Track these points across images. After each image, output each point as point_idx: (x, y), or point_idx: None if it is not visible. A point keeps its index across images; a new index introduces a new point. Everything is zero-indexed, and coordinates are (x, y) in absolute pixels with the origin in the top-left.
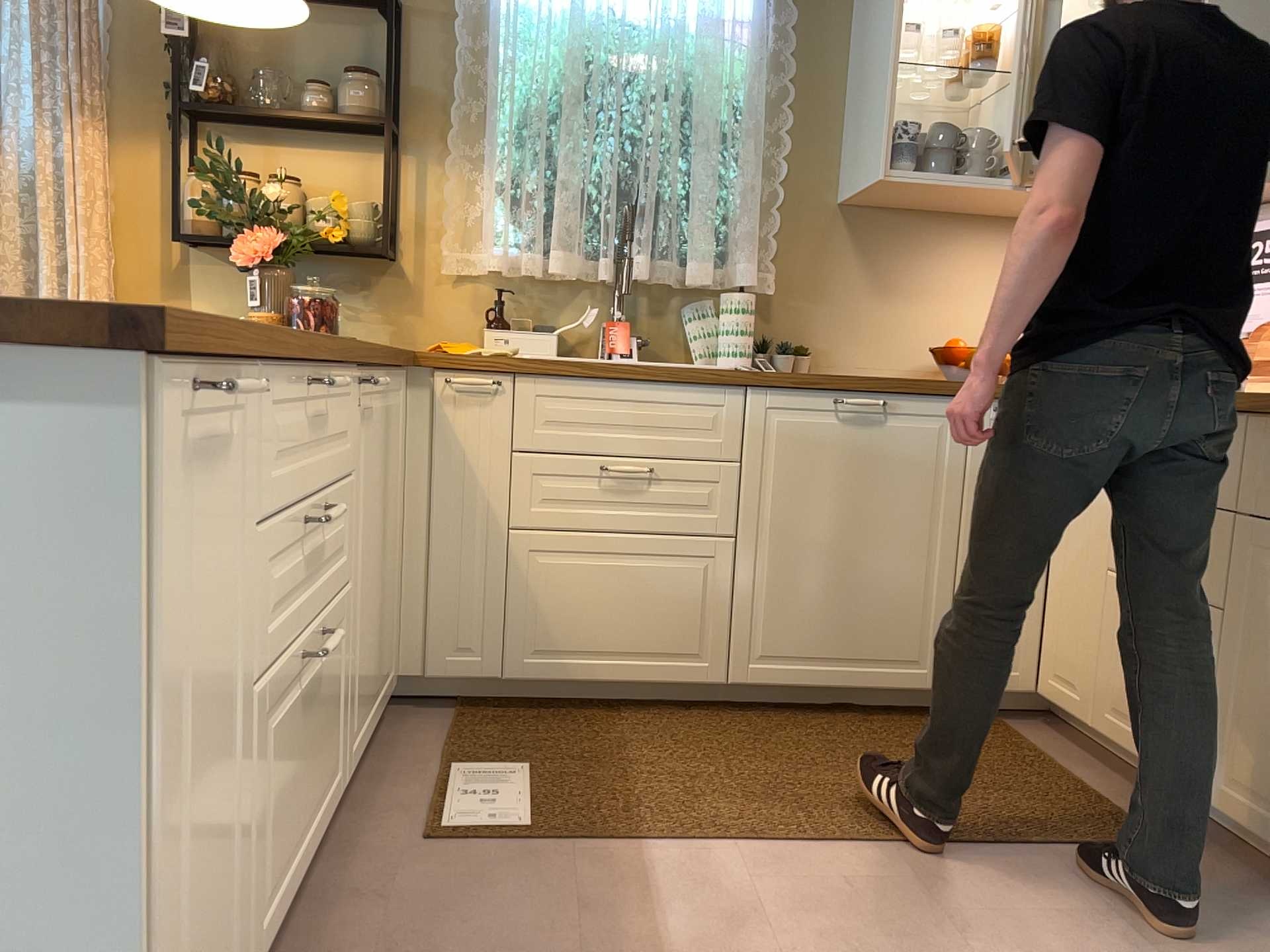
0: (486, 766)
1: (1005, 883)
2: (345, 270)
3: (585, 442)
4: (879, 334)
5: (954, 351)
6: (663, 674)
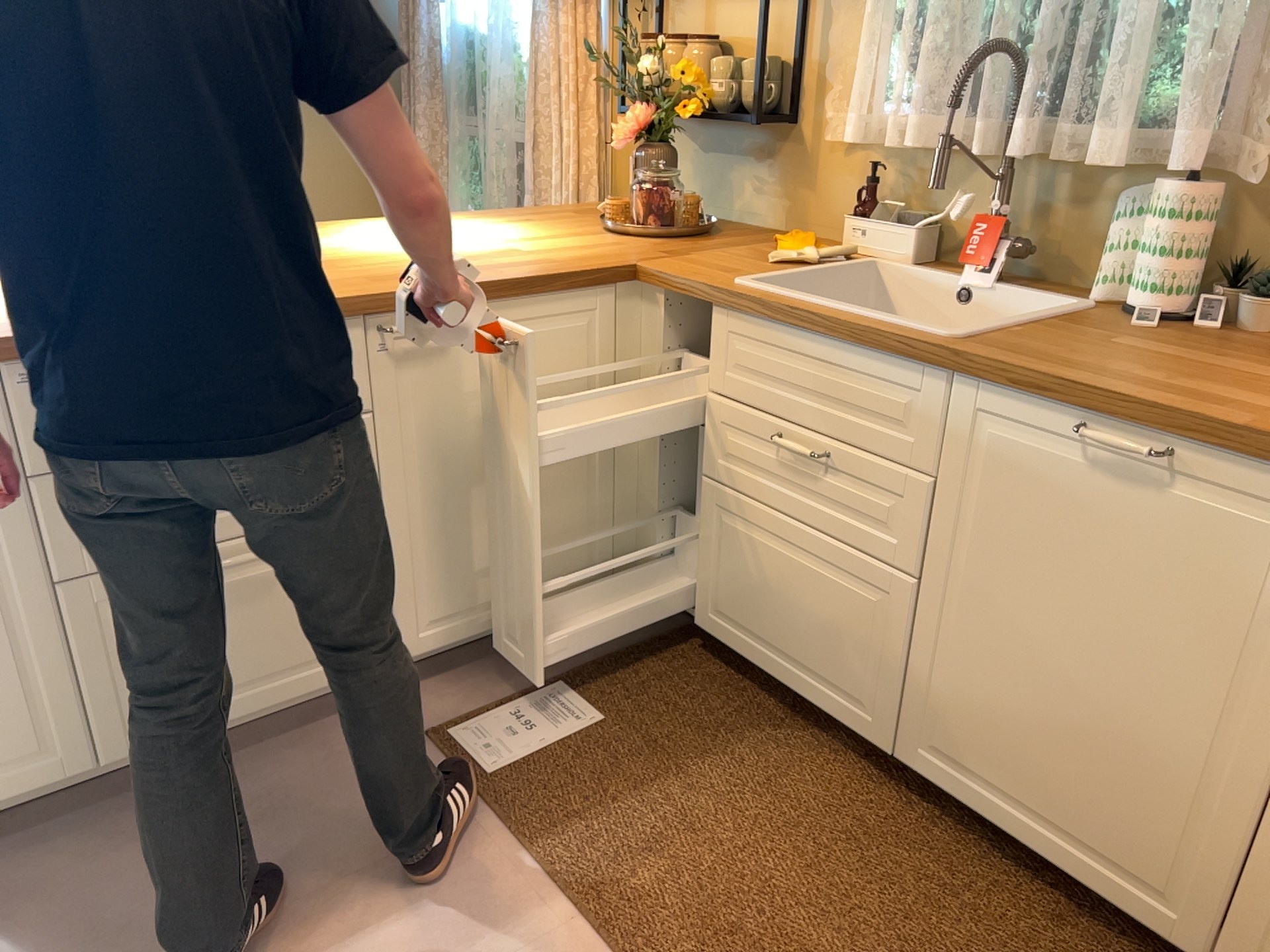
0: (580, 698)
1: None
2: (753, 136)
3: (769, 399)
4: None
5: None
6: (825, 700)
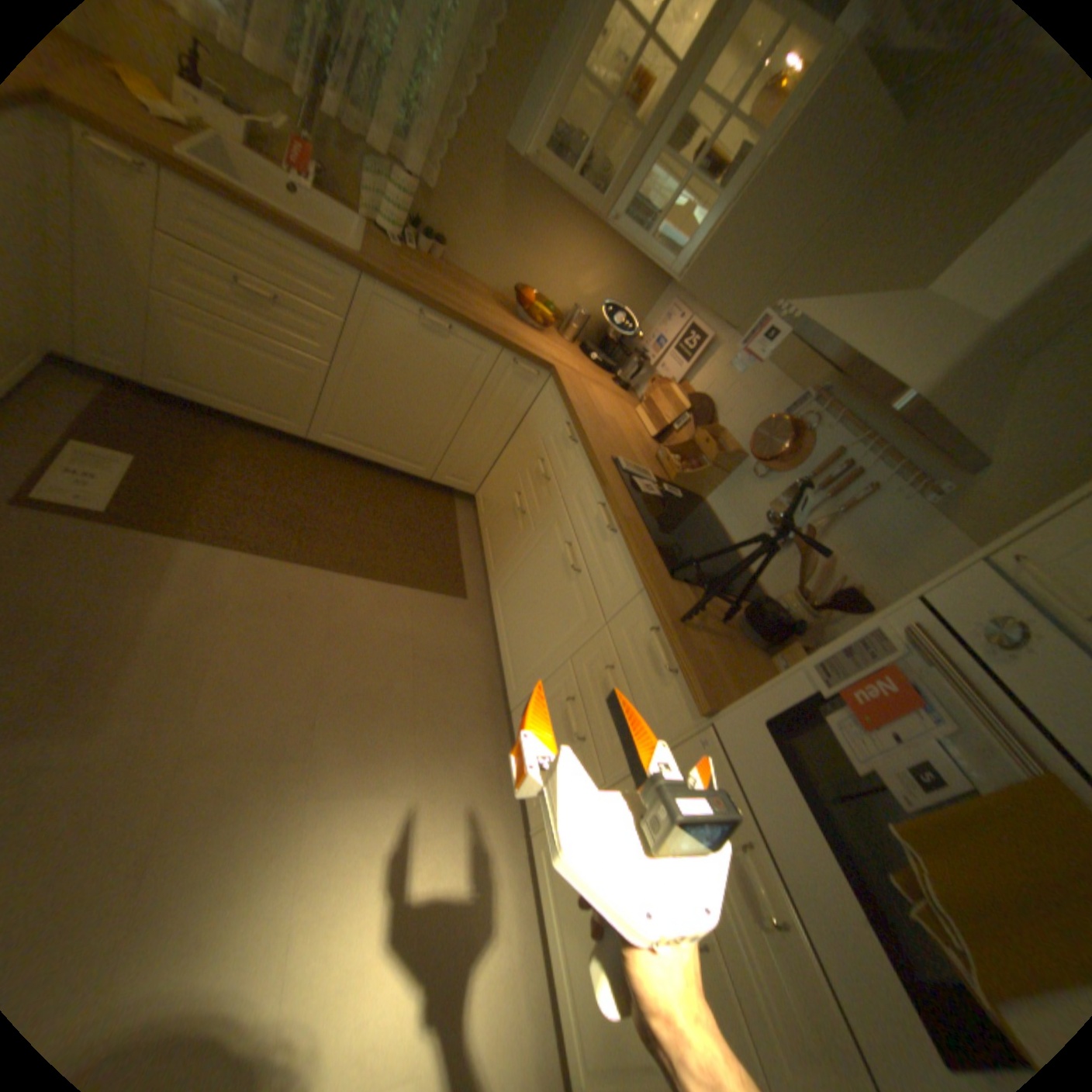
0: (101, 450)
1: (377, 607)
2: None
3: (224, 255)
4: (495, 257)
5: (525, 300)
6: (264, 421)
